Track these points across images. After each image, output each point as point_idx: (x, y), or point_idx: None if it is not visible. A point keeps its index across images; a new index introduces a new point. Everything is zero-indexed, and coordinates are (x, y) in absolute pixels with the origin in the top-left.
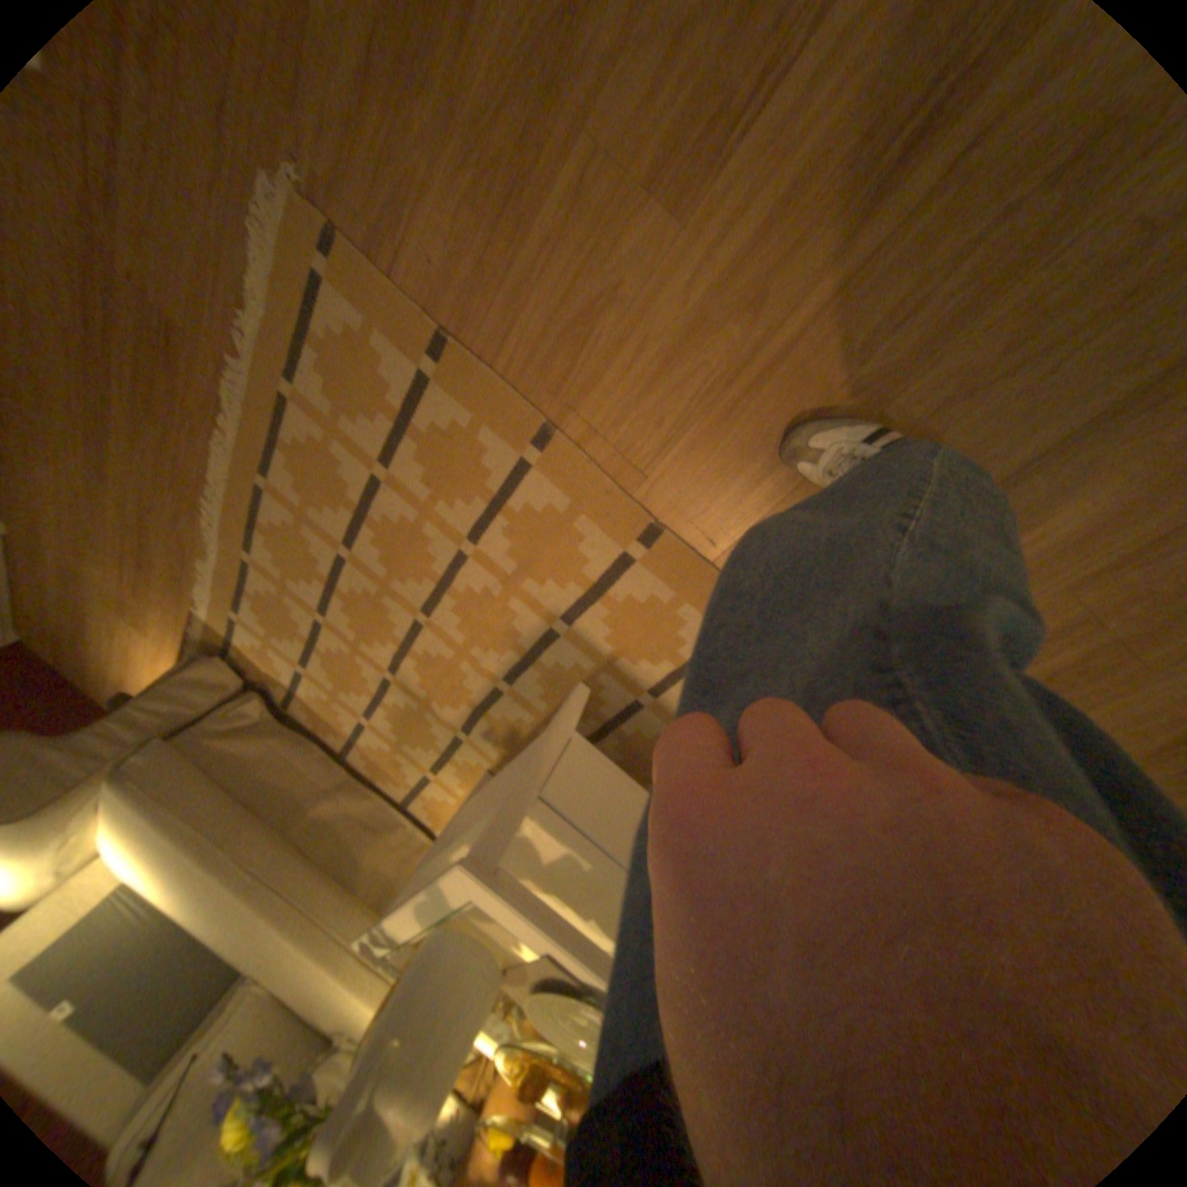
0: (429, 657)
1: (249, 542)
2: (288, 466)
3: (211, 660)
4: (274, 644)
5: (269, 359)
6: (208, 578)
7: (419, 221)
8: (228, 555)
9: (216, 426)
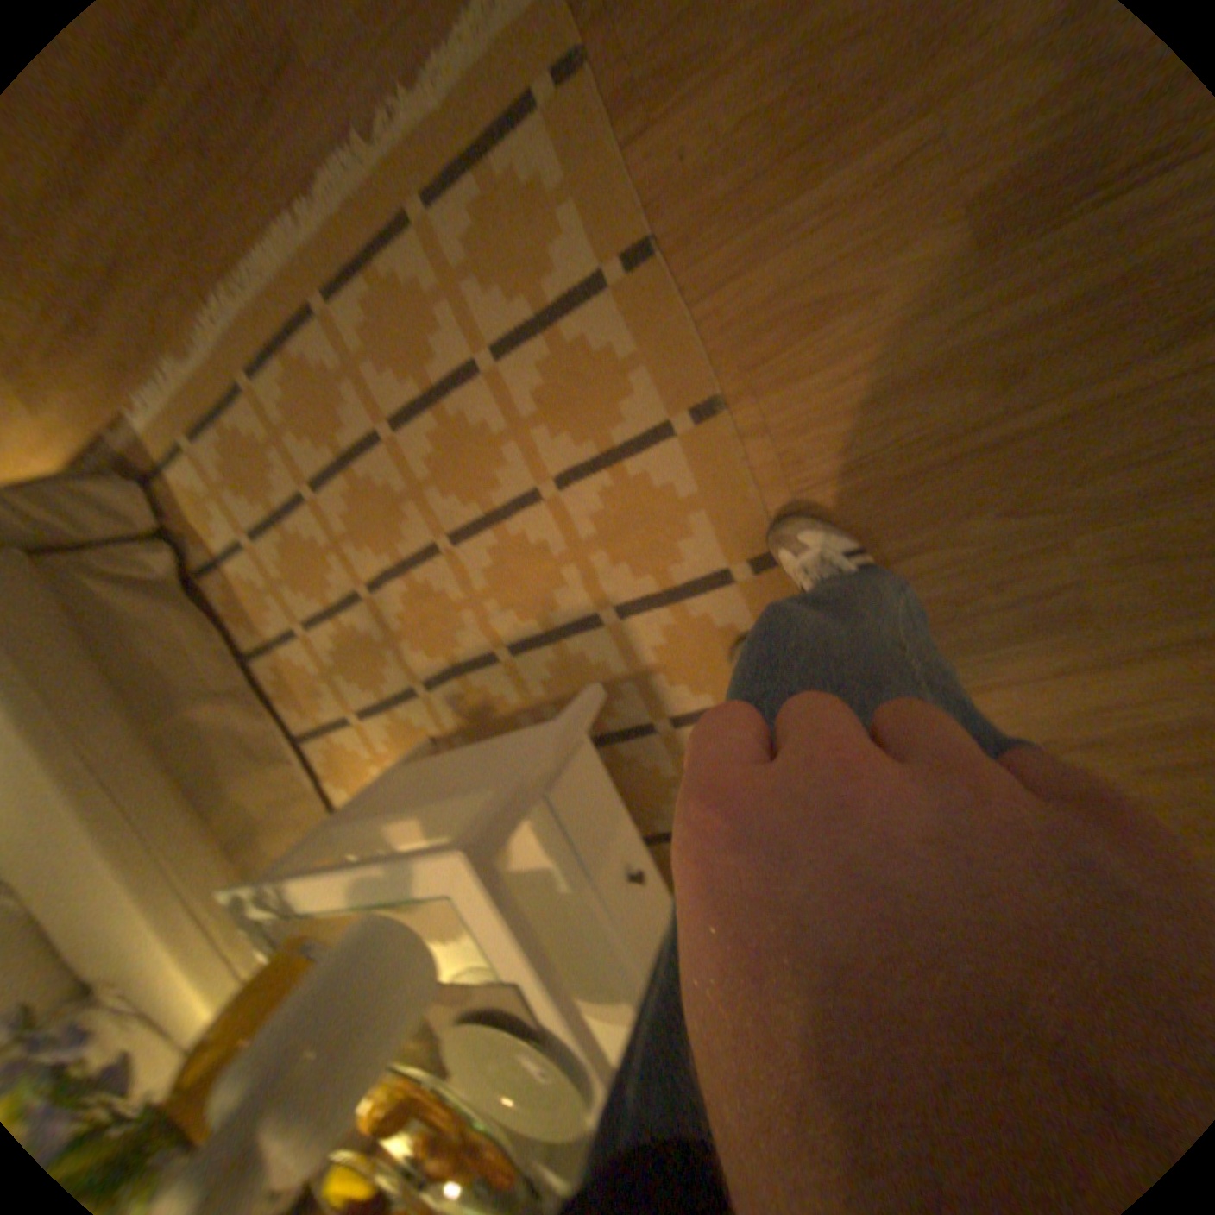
0: (433, 594)
1: (264, 372)
2: (370, 307)
3: (132, 489)
4: (230, 503)
5: (416, 171)
6: (178, 391)
7: (696, 113)
8: (225, 375)
9: (295, 216)
